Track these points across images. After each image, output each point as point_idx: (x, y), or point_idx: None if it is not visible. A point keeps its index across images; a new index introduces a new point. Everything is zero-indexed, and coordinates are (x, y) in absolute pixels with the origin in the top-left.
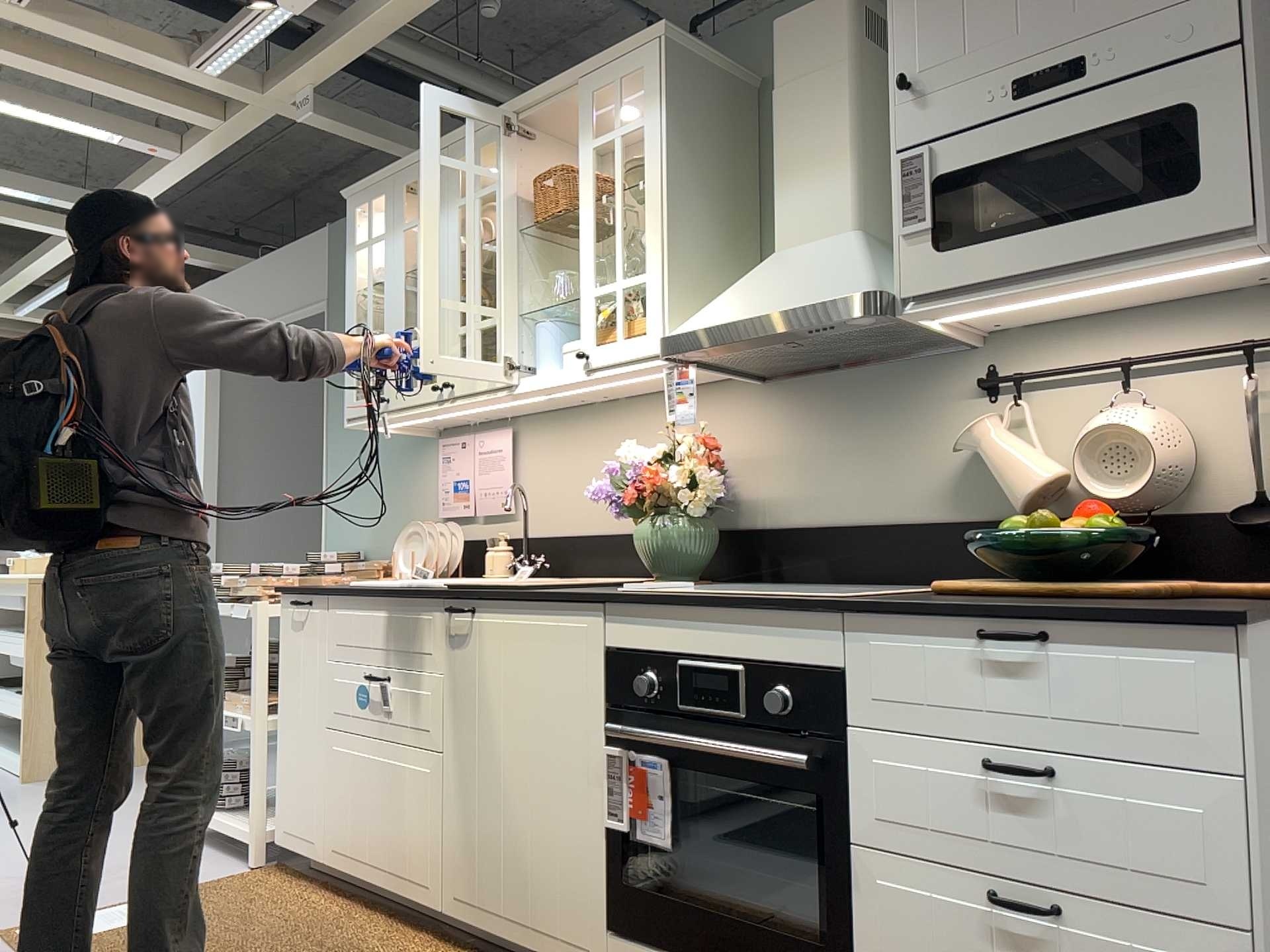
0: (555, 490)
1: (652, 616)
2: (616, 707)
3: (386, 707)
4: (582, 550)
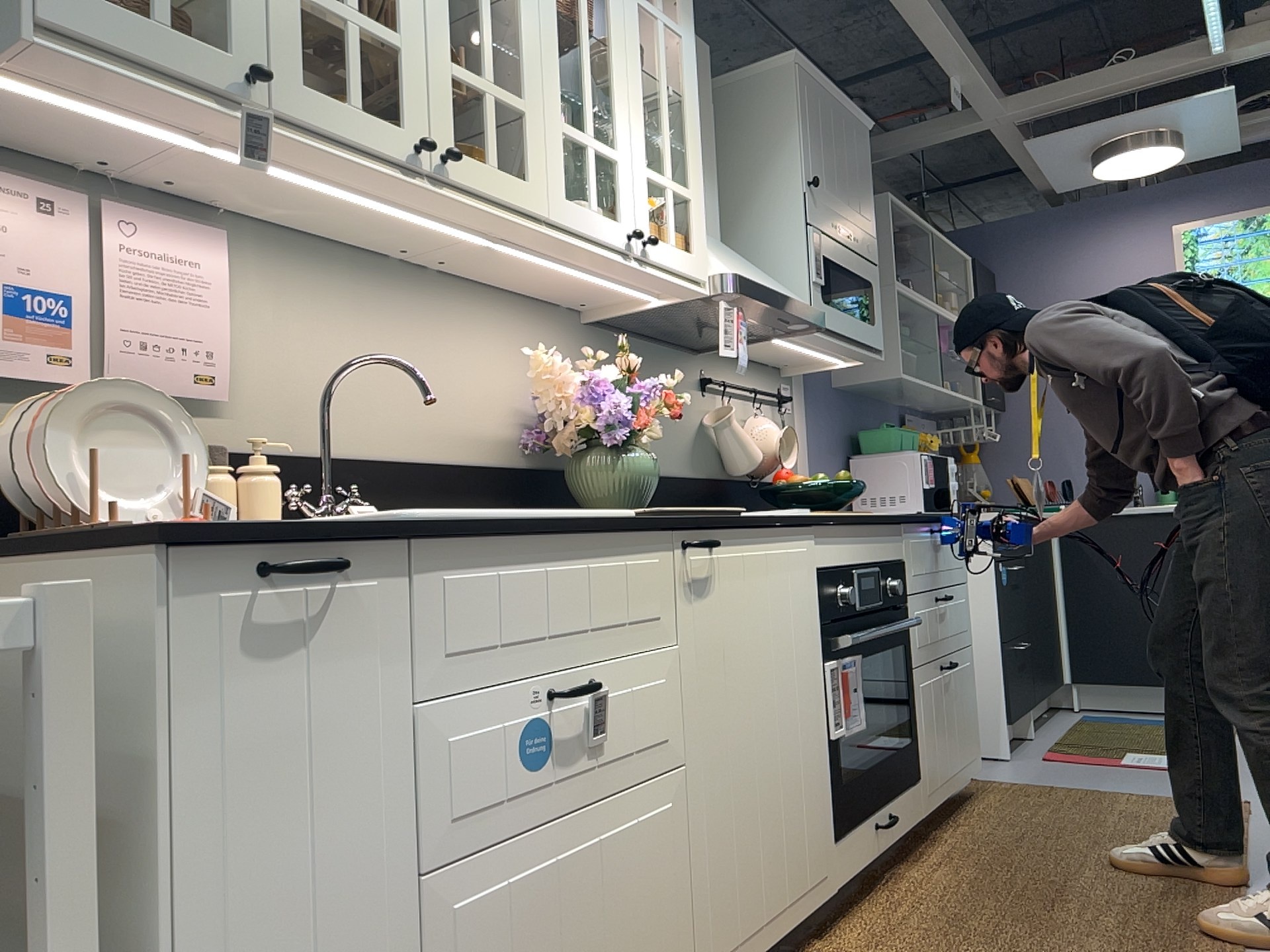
0: (318, 377)
1: (840, 535)
2: (827, 623)
3: (597, 737)
4: (384, 483)
